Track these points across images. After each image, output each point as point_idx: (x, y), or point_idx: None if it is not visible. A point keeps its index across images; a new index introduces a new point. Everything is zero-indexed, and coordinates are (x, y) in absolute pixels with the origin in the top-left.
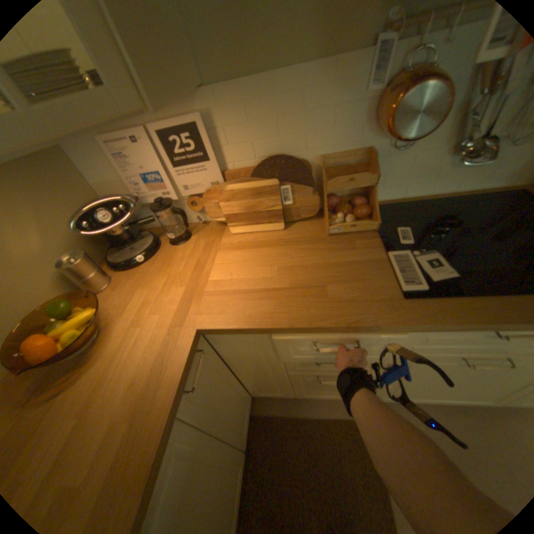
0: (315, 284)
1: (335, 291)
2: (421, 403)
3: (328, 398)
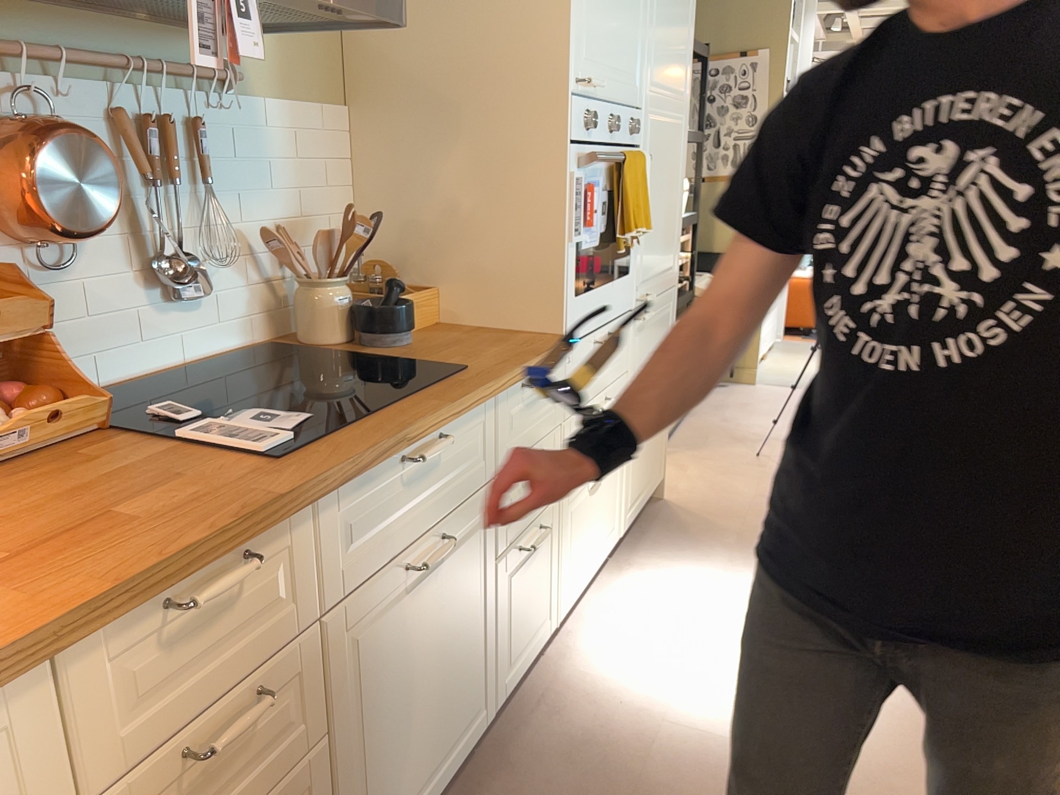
0: (71, 526)
1: (136, 511)
2: None
3: None
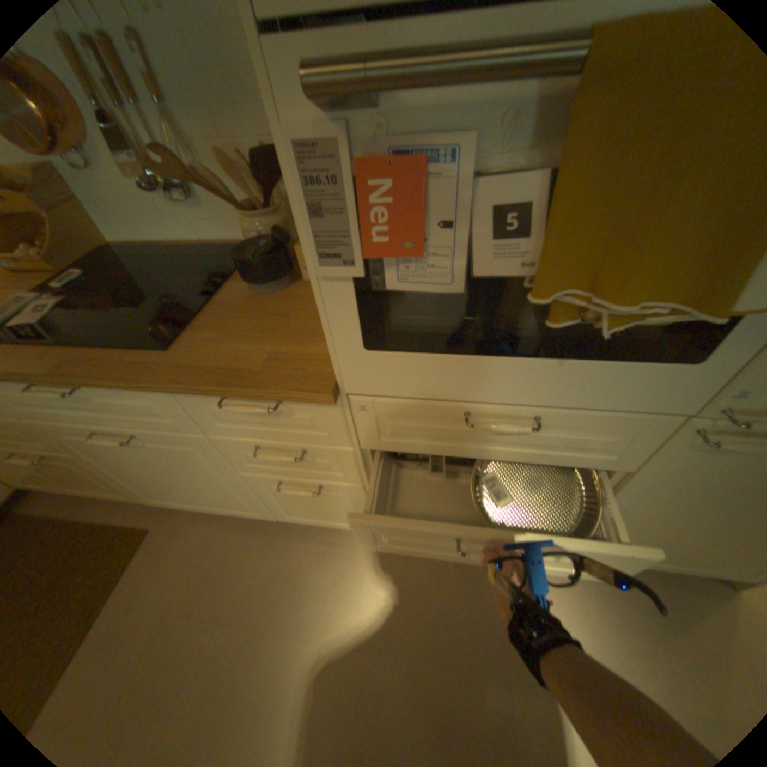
0: None
1: None
2: (194, 510)
3: (93, 495)
